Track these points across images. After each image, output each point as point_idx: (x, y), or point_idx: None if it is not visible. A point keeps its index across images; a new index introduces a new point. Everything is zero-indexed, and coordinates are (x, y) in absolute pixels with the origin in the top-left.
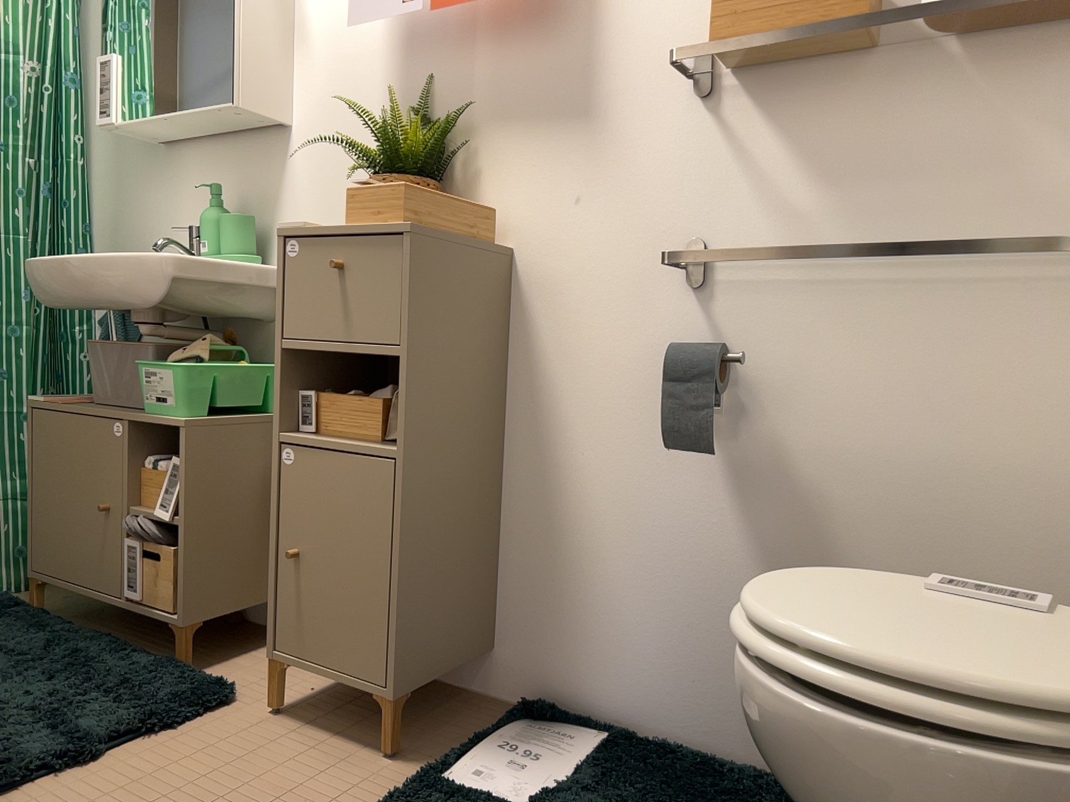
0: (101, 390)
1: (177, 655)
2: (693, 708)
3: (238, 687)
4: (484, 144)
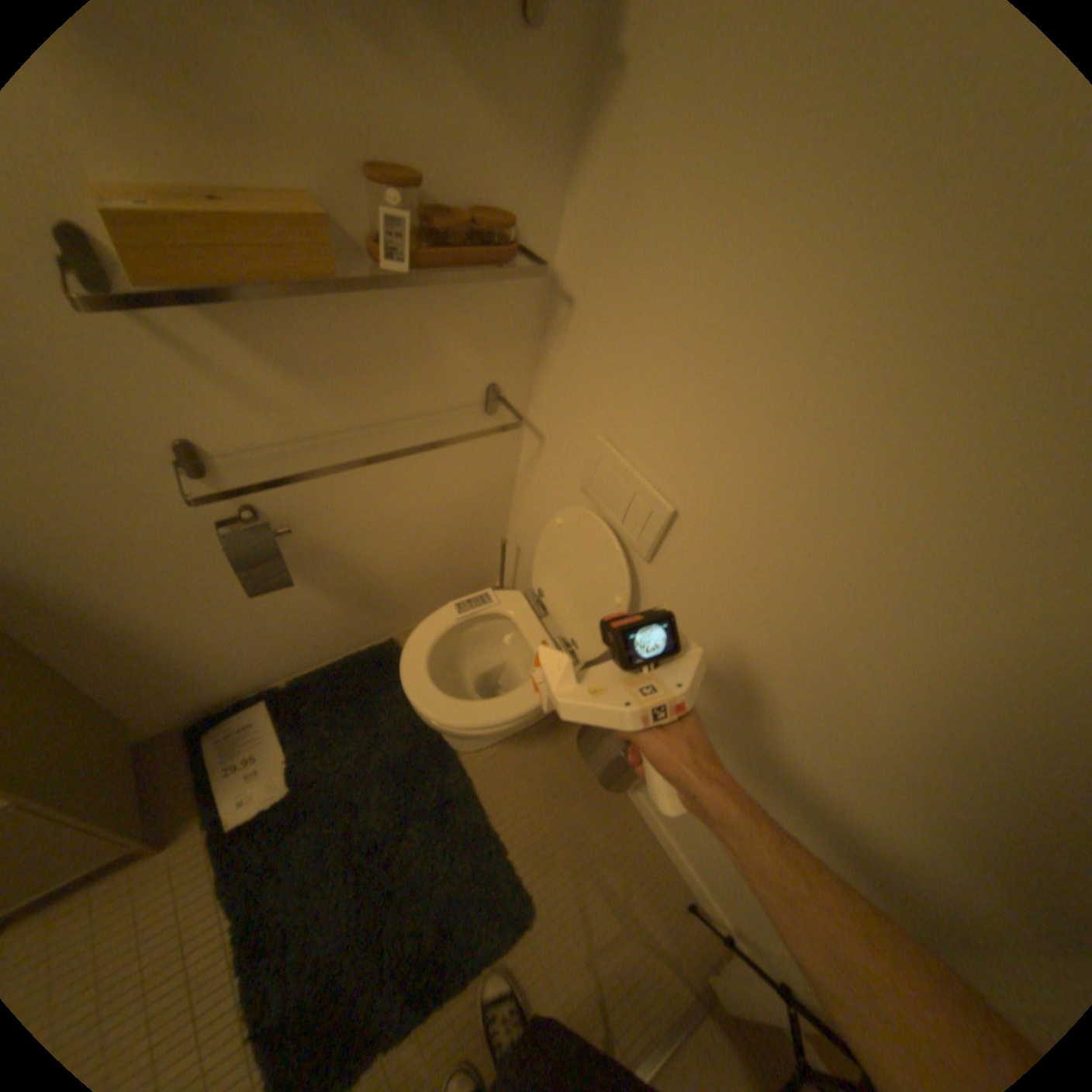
0: None
1: None
2: (301, 657)
3: None
4: None
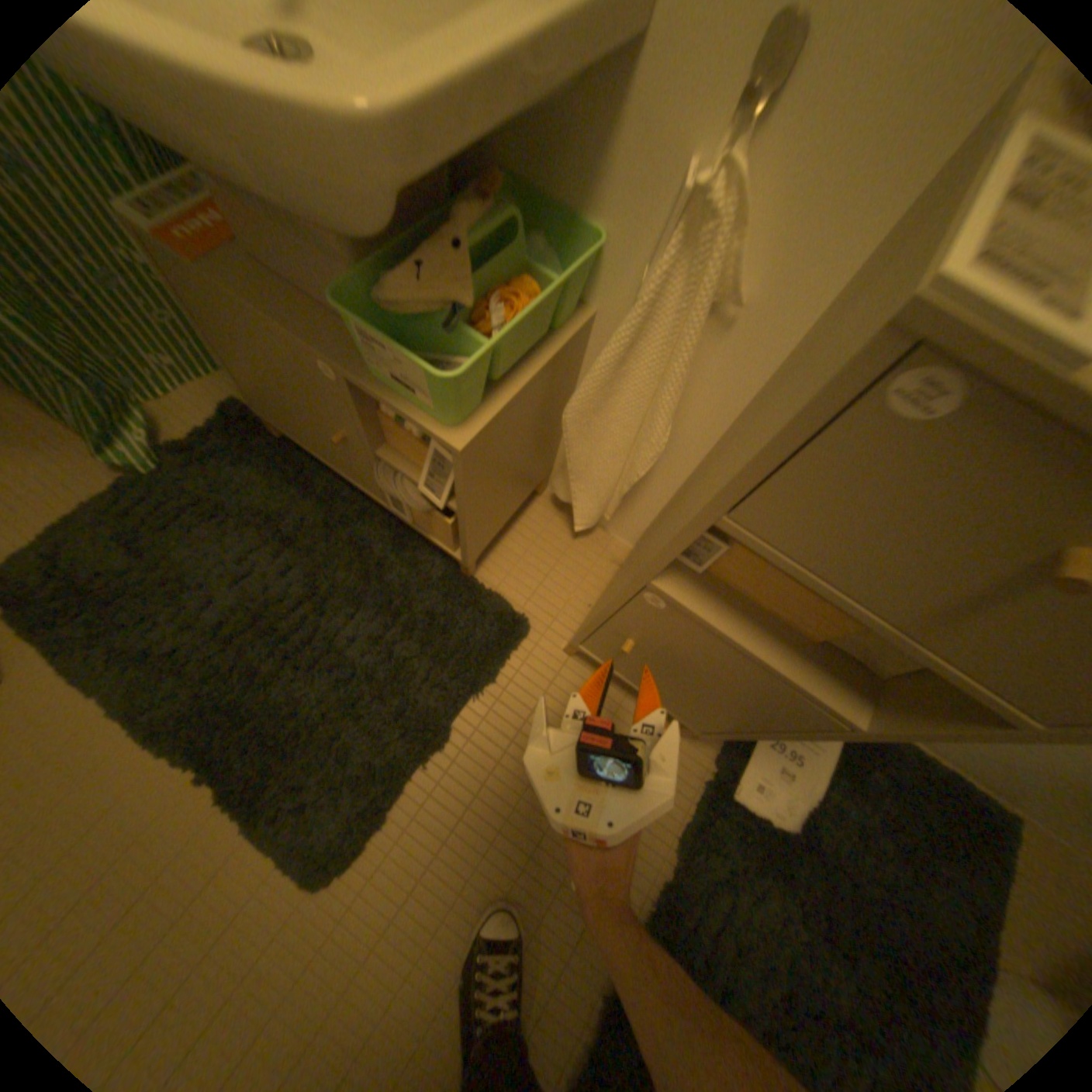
0: (254, 241)
1: (465, 570)
2: None
3: (527, 602)
4: None
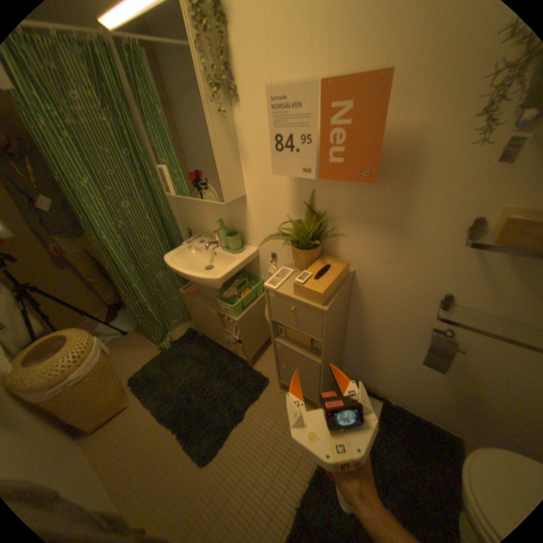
0: (202, 291)
1: (249, 366)
2: (412, 402)
3: (268, 375)
4: (342, 227)
